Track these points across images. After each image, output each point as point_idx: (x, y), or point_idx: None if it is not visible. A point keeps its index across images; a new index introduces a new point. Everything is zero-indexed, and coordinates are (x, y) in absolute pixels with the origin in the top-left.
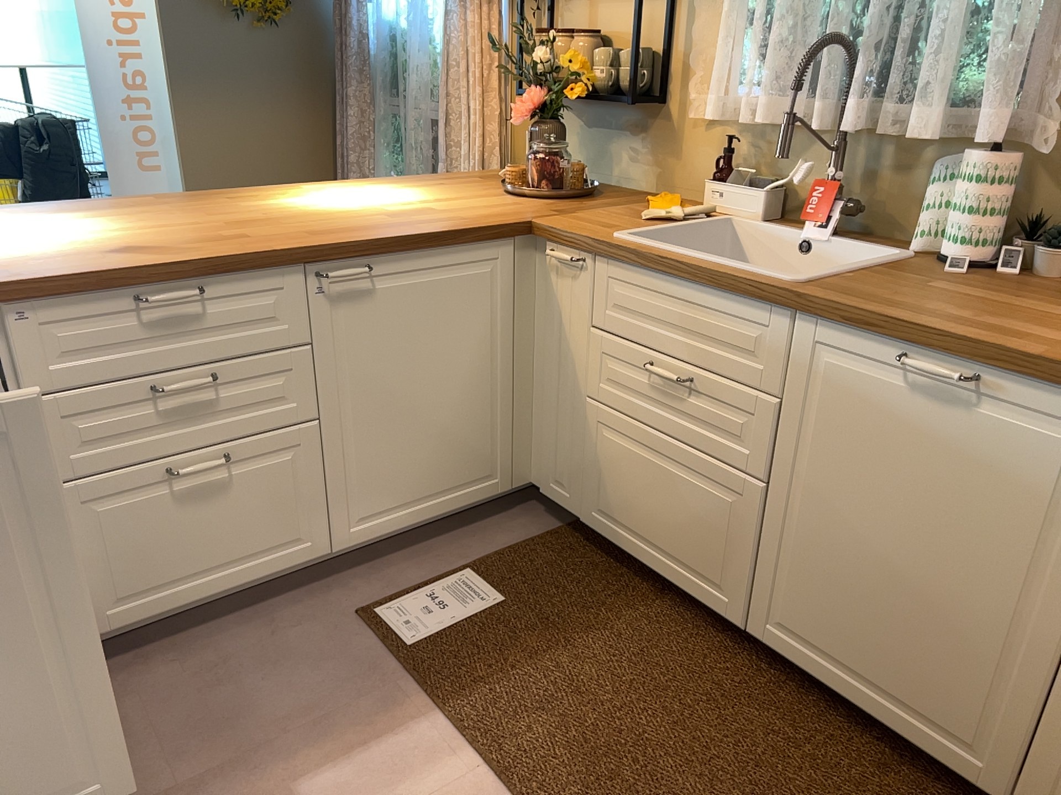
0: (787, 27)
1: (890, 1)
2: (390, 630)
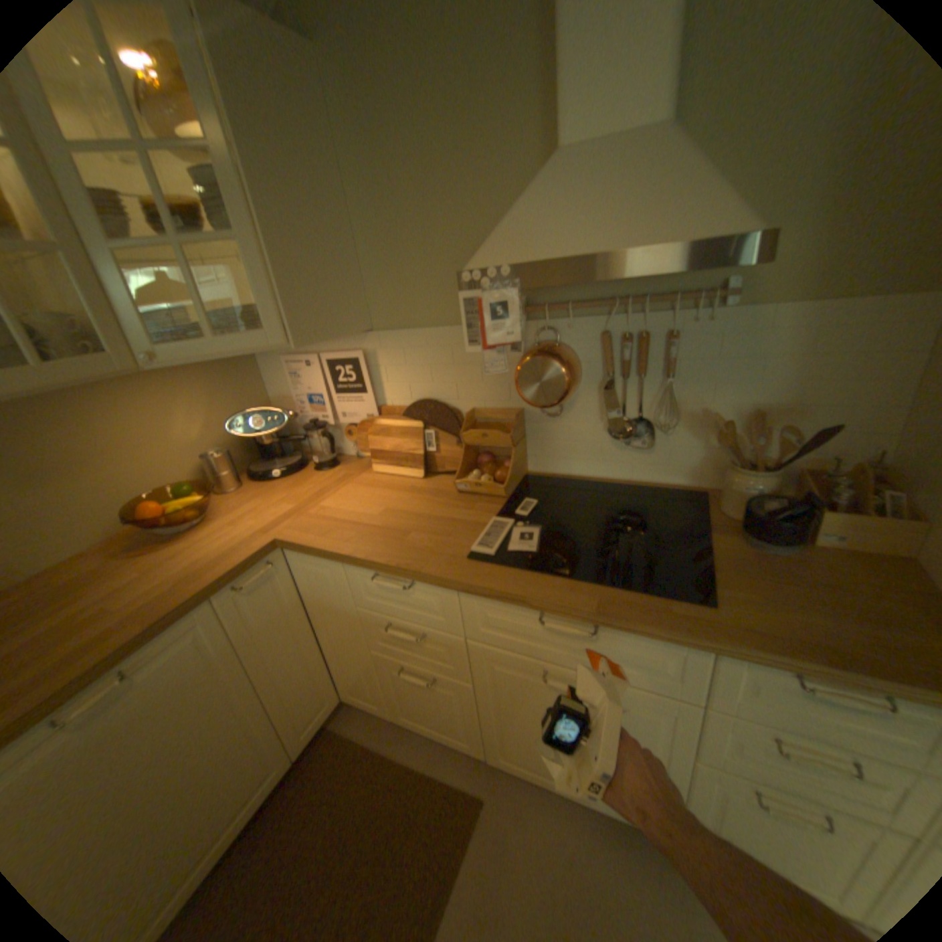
0: None
1: None
2: None
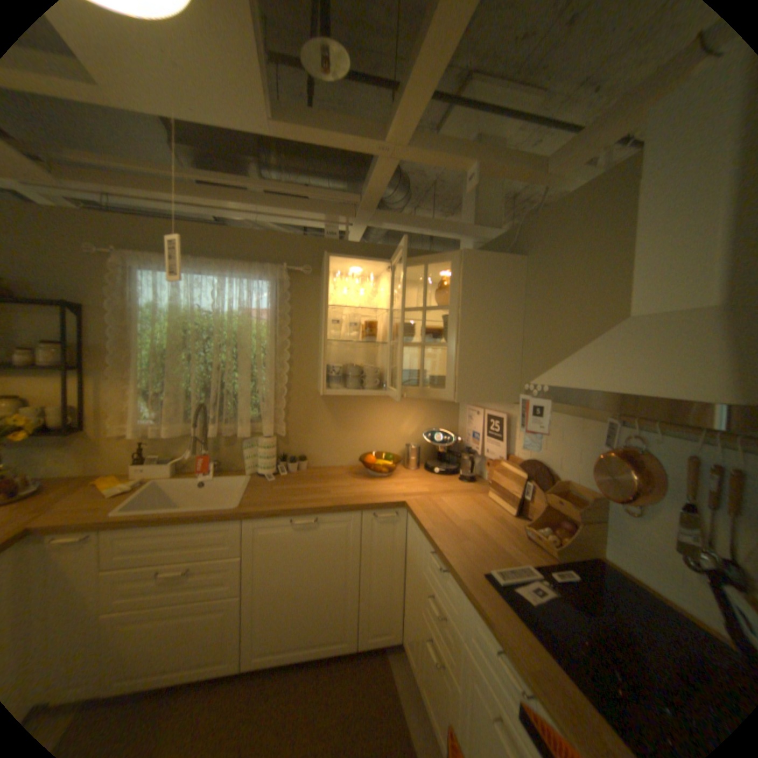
0: (173, 398)
1: (220, 390)
2: None
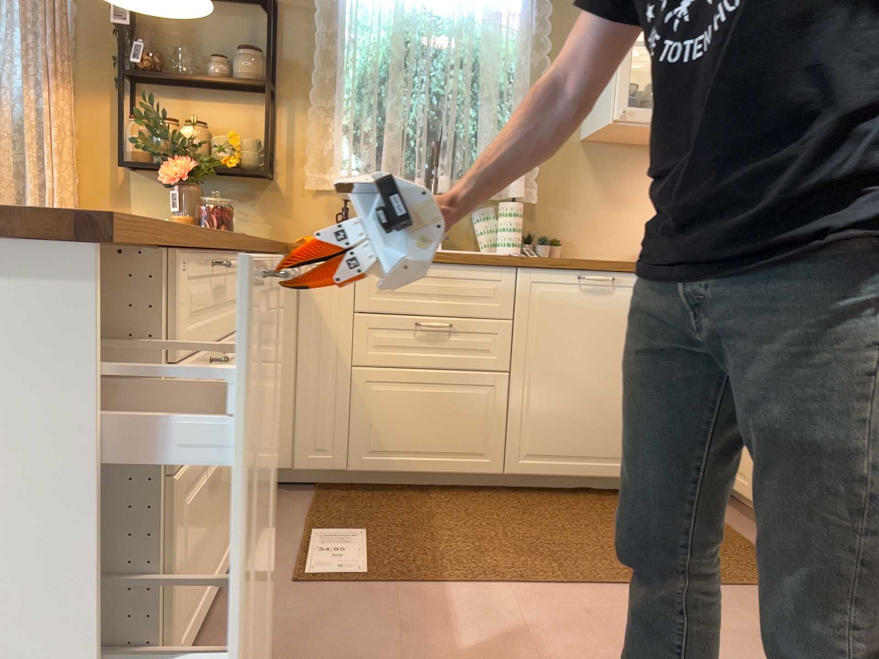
0: (396, 133)
1: (455, 126)
2: (335, 576)
